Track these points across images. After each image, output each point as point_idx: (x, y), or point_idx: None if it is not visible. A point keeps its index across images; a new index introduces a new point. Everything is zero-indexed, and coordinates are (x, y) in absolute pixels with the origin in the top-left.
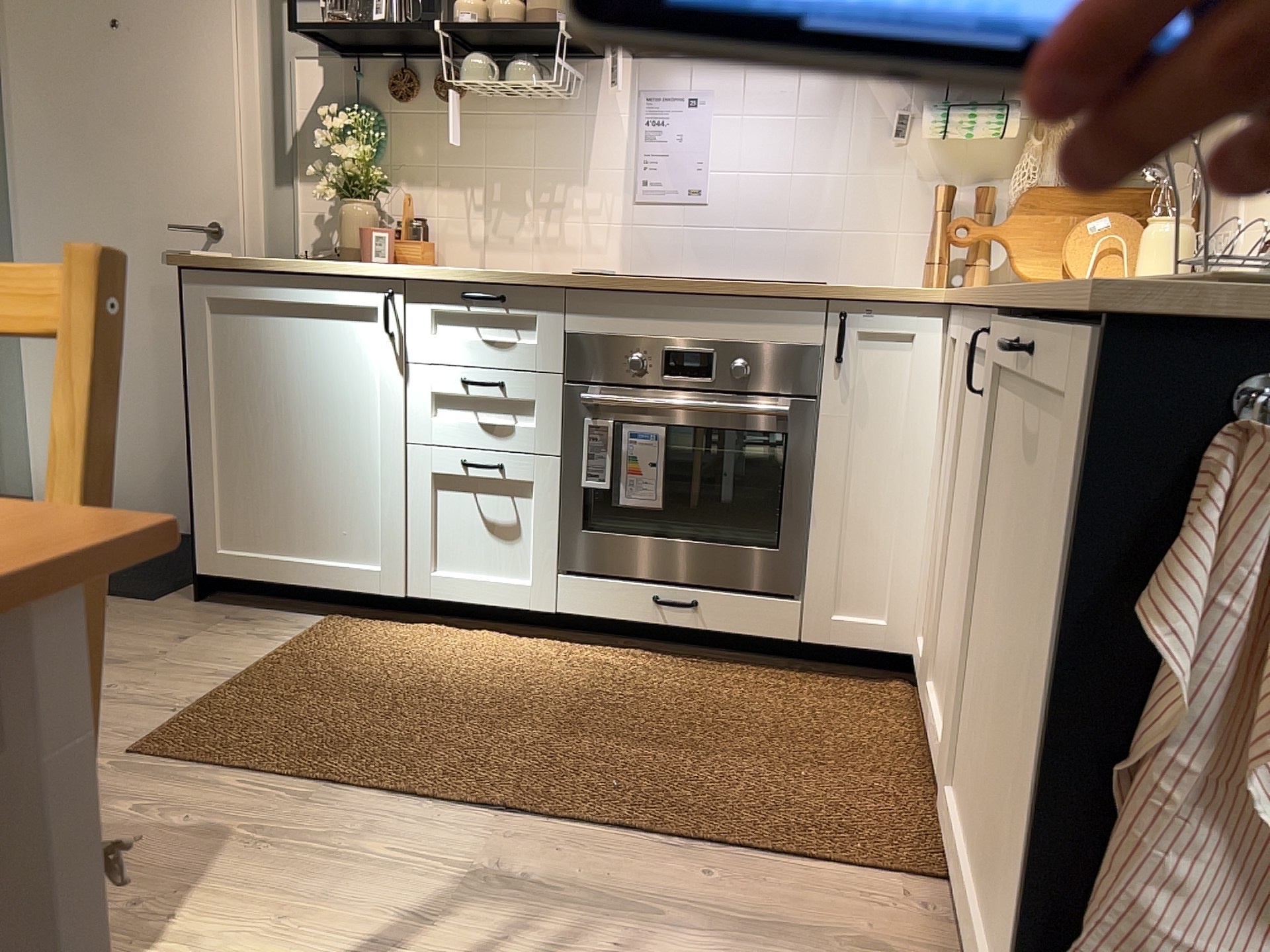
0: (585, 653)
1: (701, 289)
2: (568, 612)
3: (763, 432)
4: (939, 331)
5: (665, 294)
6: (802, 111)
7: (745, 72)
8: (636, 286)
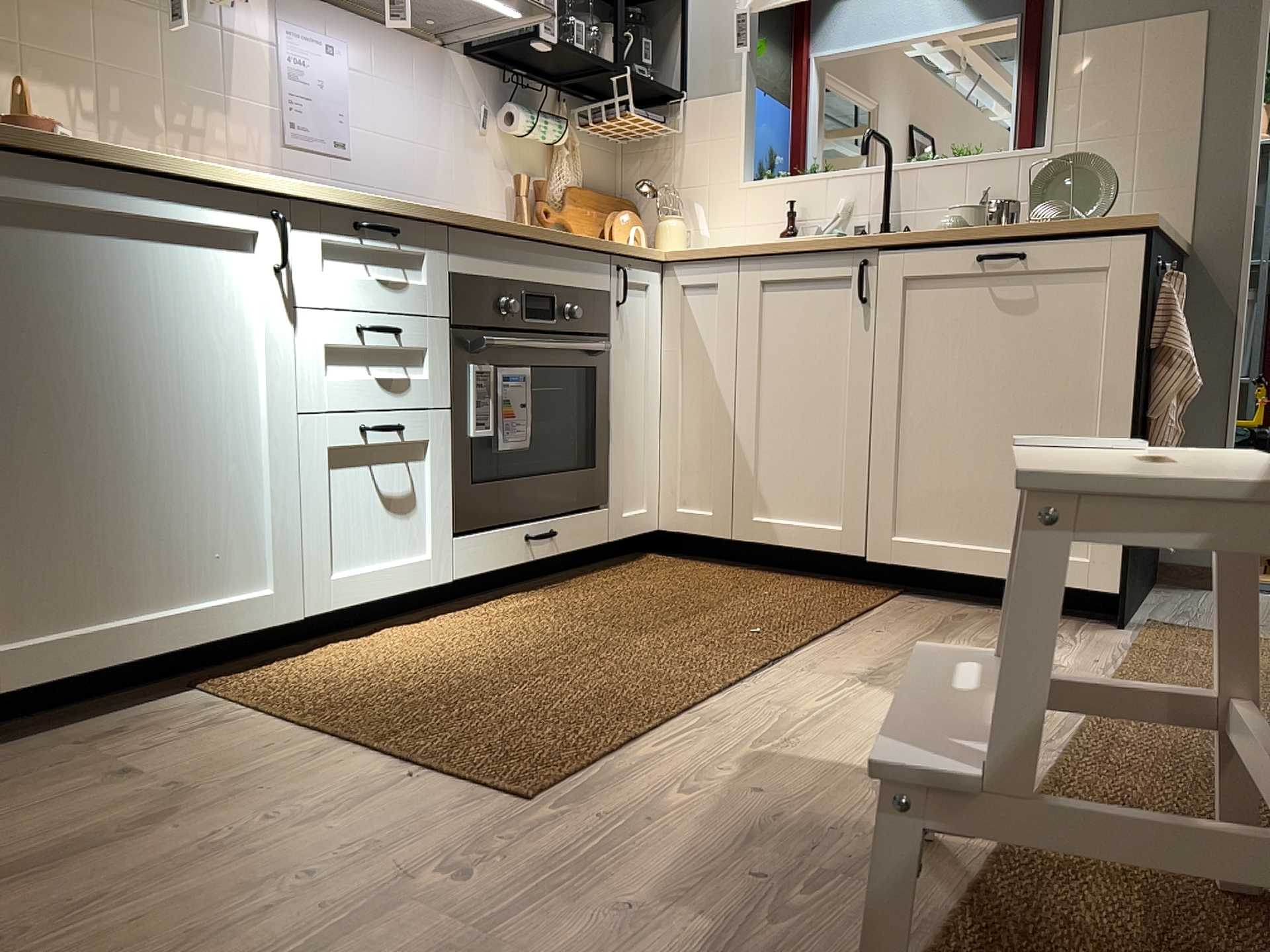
0: (477, 612)
1: (548, 235)
2: (462, 573)
3: (567, 367)
4: (658, 279)
5: (522, 239)
6: (420, 88)
7: (375, 37)
8: (507, 229)
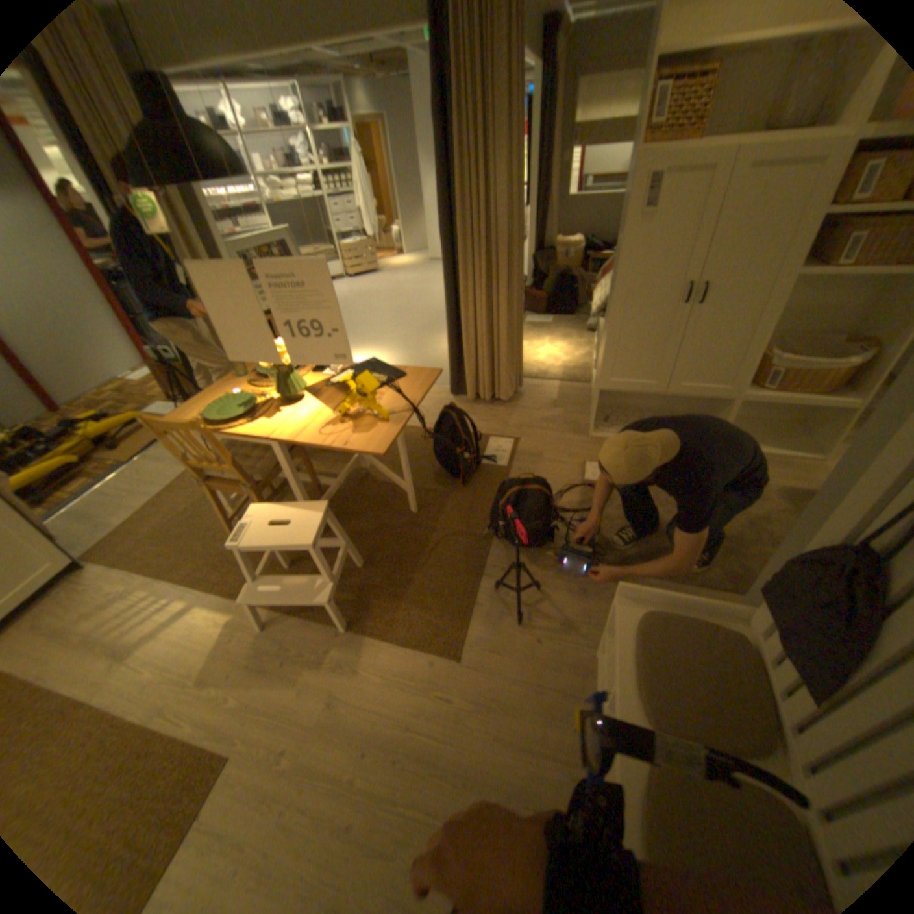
0: None
1: None
2: None
3: None
4: None
5: None
6: None
7: None
8: None
